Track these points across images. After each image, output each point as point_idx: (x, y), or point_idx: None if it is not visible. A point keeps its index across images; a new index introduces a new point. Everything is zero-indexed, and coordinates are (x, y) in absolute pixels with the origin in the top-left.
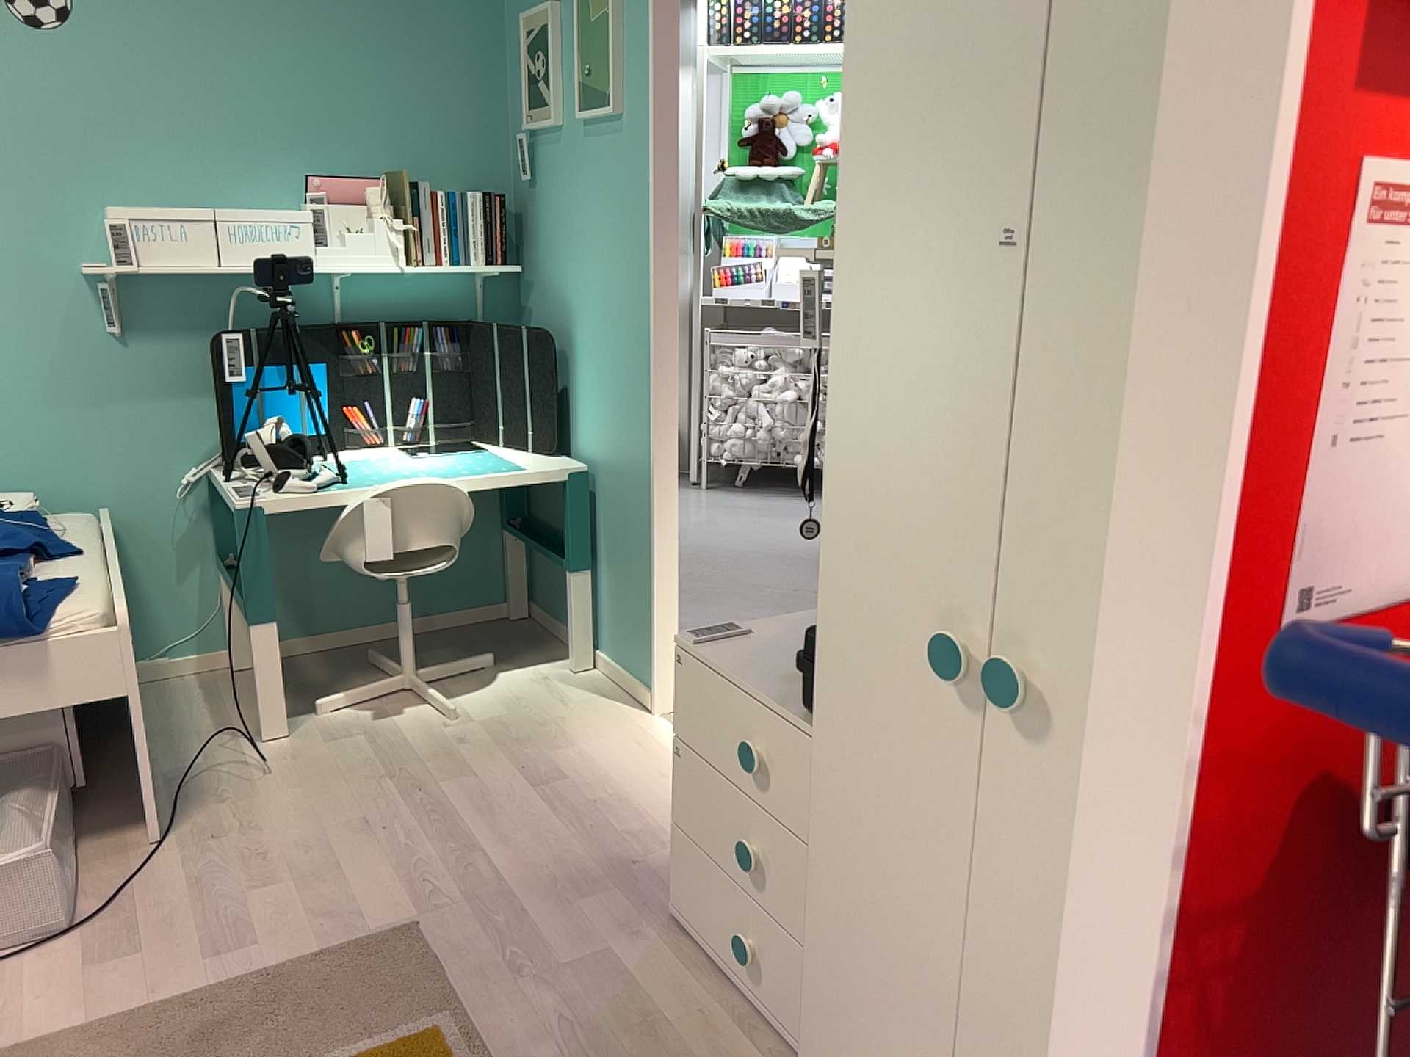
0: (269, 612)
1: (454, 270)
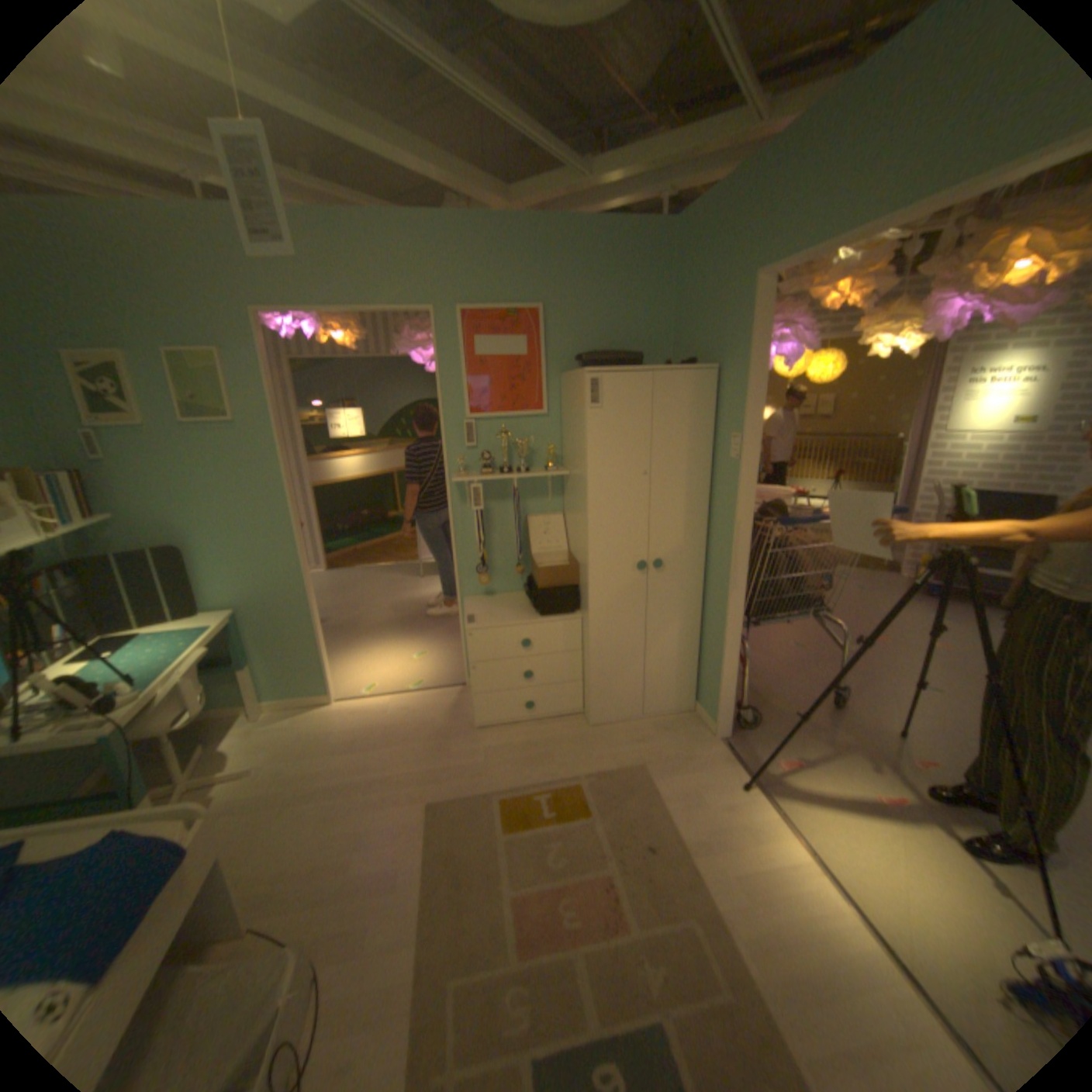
0: (144, 791)
1: (78, 528)
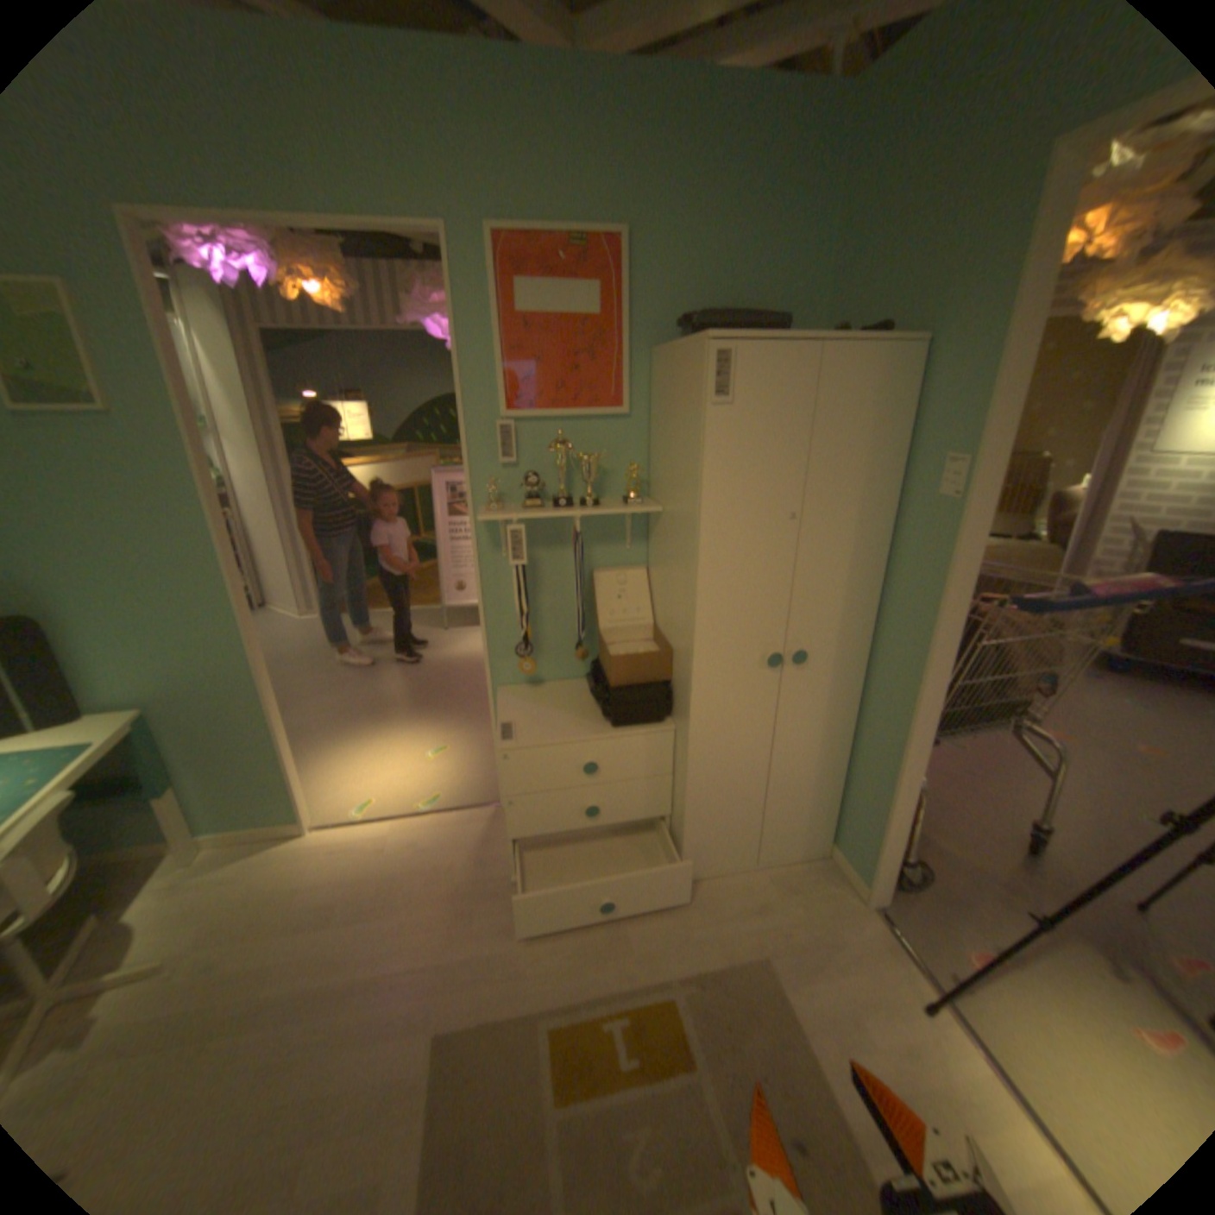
0: None
1: None
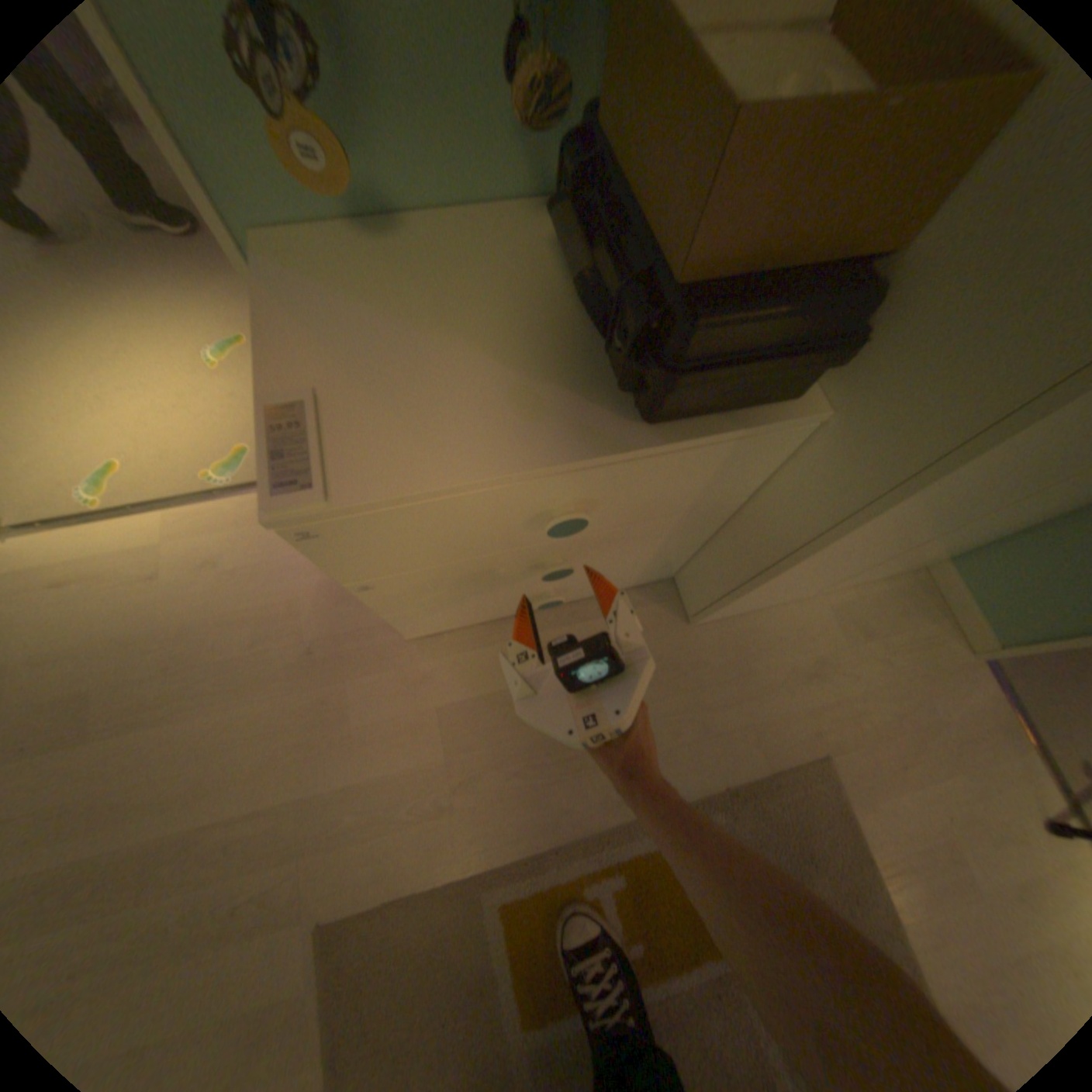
0: None
1: None
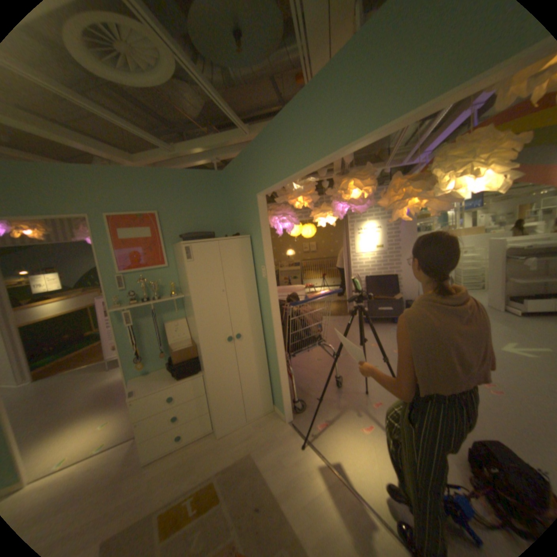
0: None
1: None
